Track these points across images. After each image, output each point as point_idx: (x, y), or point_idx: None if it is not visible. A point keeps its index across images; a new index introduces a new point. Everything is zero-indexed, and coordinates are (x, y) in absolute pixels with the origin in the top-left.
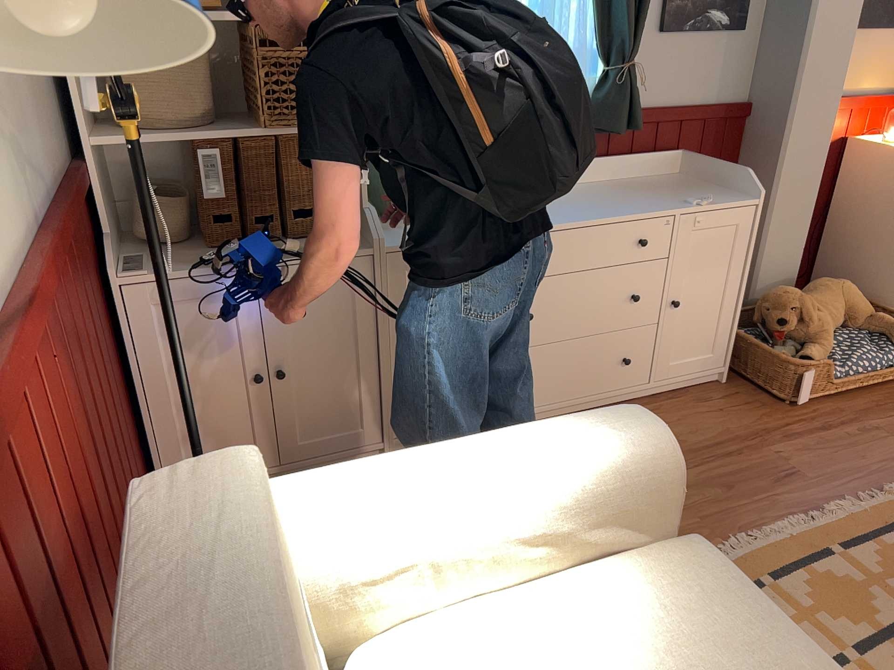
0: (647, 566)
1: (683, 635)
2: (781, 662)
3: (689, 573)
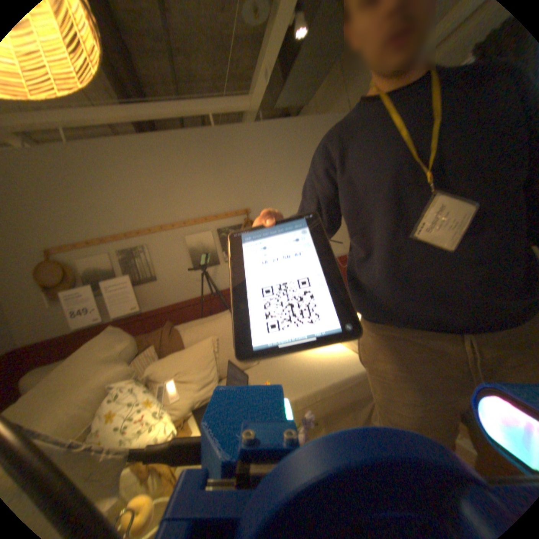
0: (357, 358)
1: (334, 362)
2: (330, 375)
3: (356, 363)
